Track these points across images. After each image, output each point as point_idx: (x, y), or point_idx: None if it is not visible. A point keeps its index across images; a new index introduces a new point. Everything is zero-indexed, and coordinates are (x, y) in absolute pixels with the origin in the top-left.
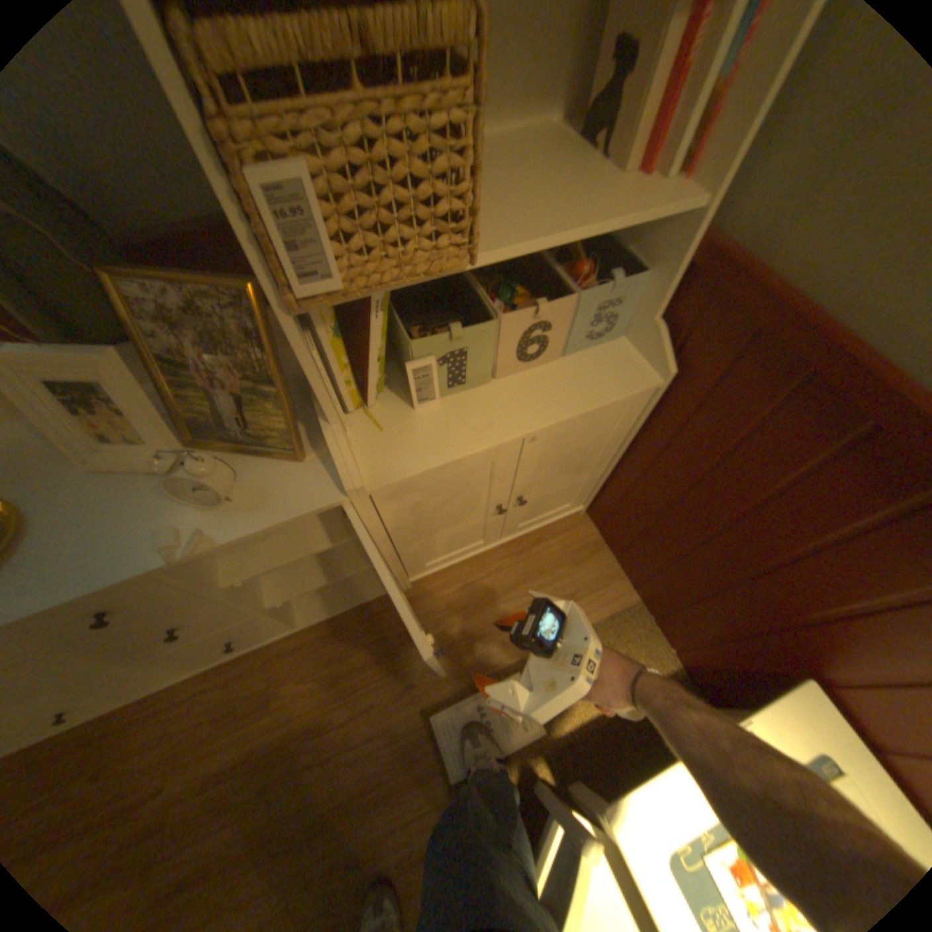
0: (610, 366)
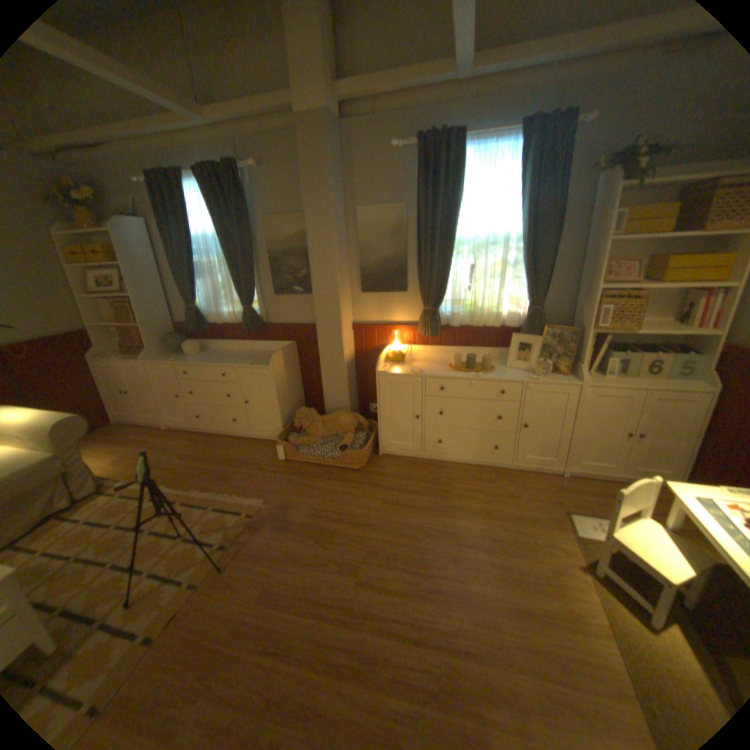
0: (690, 384)
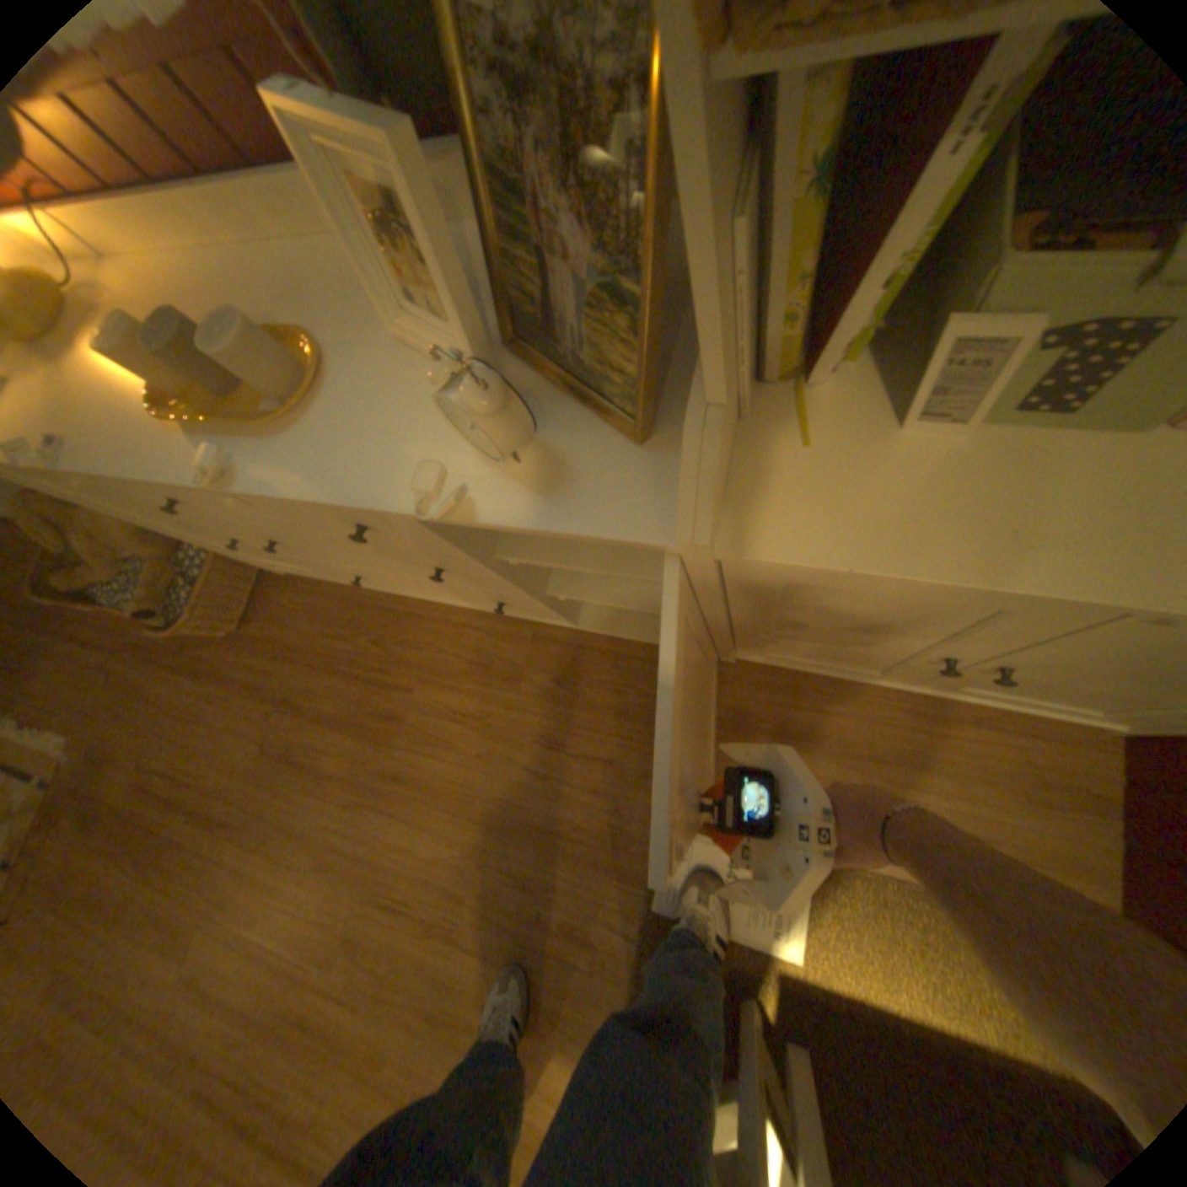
0: None
